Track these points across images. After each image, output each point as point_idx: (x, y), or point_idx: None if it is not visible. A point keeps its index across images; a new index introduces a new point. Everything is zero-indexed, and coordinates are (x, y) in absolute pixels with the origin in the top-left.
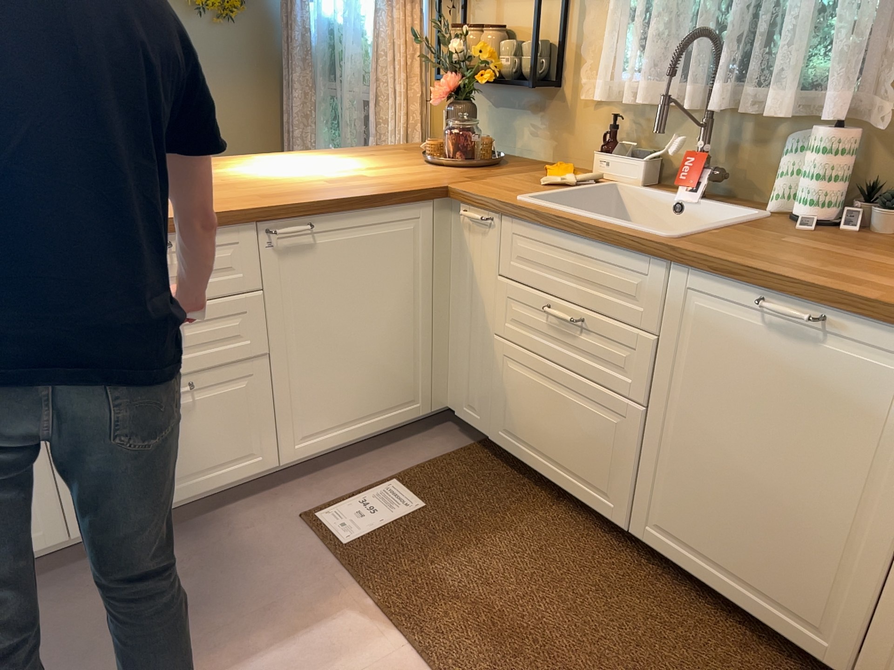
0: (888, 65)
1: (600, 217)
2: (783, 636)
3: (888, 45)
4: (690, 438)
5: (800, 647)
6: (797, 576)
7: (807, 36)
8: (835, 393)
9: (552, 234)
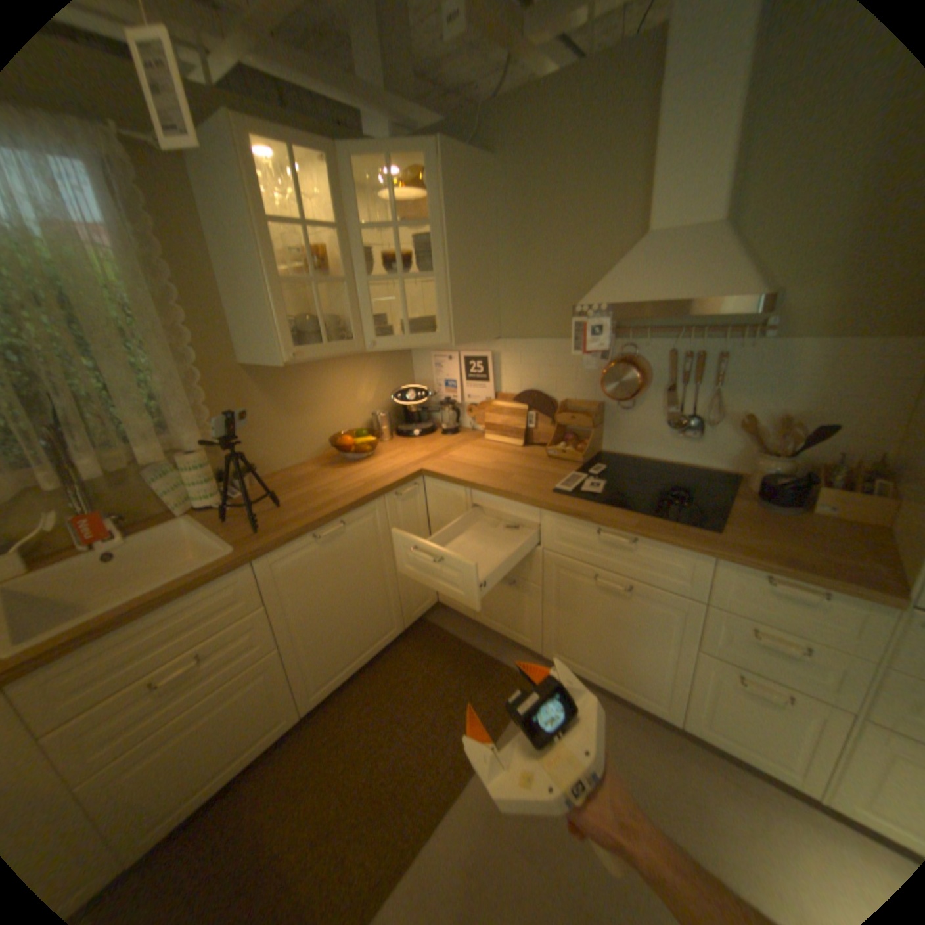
0: (187, 412)
1: (155, 587)
2: (384, 649)
3: (180, 402)
4: (310, 631)
5: (389, 644)
6: (378, 622)
7: (140, 409)
8: (358, 545)
9: (115, 637)
